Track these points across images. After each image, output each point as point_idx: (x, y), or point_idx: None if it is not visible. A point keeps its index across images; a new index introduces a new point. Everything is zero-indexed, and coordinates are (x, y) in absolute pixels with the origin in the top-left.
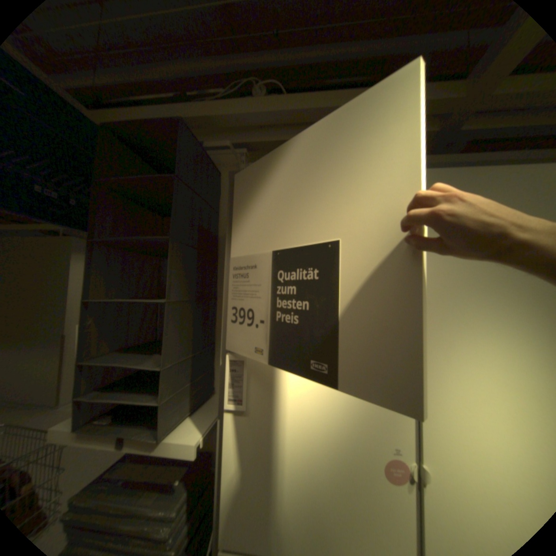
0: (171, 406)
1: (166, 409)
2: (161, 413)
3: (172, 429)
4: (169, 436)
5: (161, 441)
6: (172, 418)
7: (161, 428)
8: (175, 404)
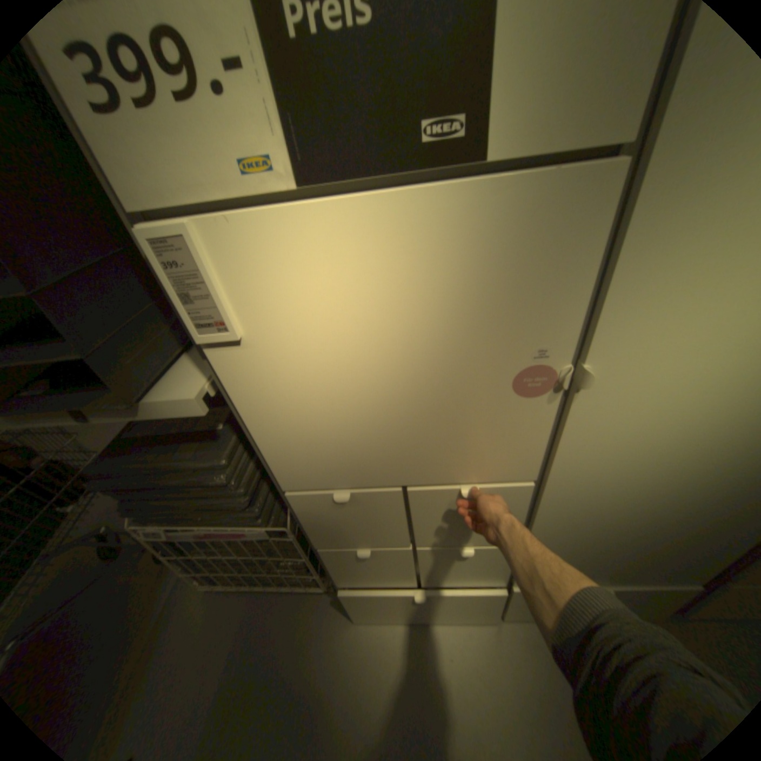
0: (125, 348)
1: (116, 355)
2: (105, 365)
3: (153, 379)
4: (150, 390)
5: (137, 401)
6: (142, 365)
7: (123, 386)
8: (133, 343)
